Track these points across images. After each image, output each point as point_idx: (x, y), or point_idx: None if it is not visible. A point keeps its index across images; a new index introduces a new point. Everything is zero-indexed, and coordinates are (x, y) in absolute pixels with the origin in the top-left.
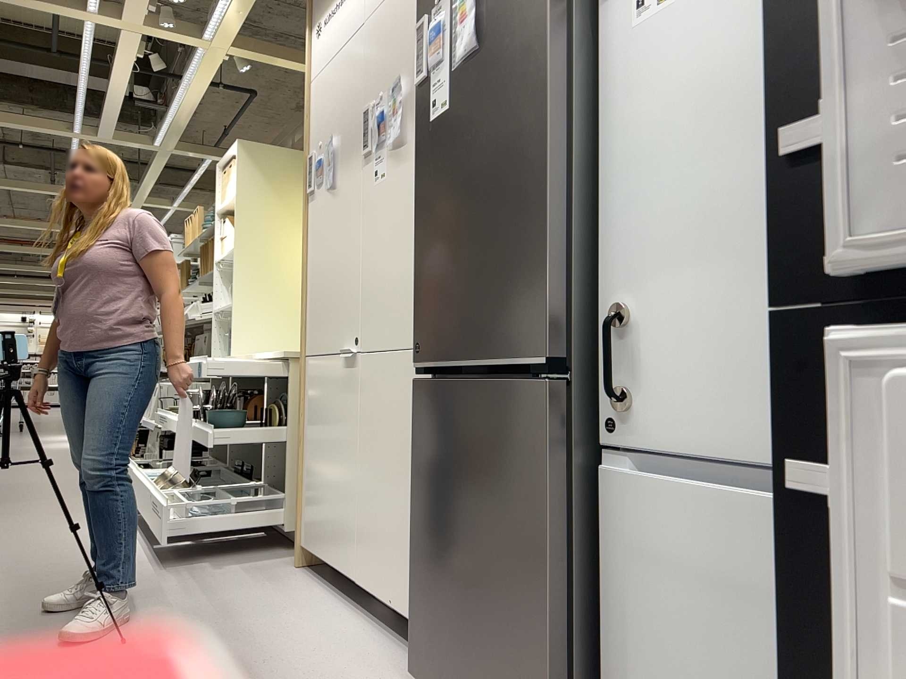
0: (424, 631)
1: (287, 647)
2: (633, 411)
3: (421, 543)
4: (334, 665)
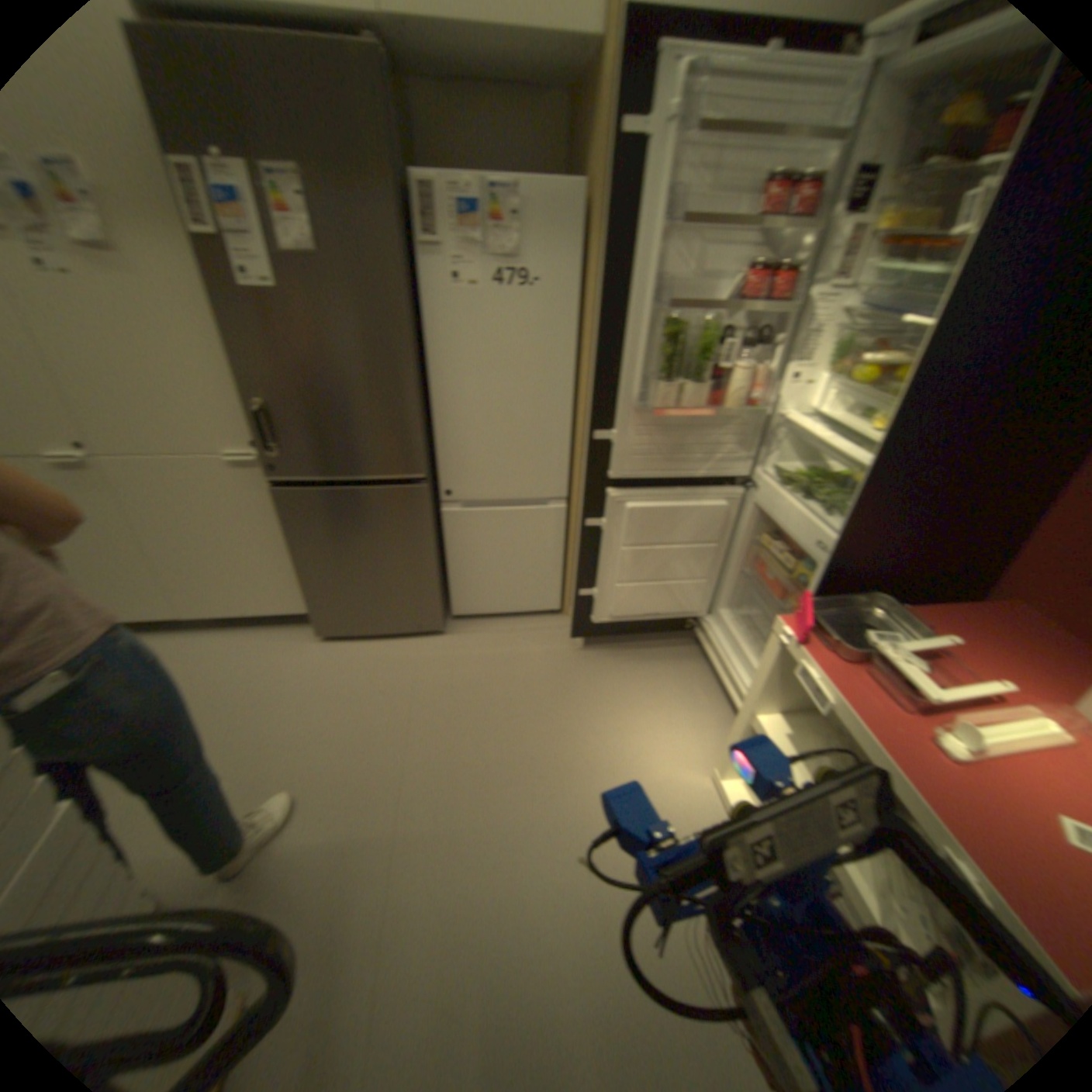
0: (312, 615)
1: (192, 684)
2: (455, 486)
3: (306, 577)
4: (247, 666)
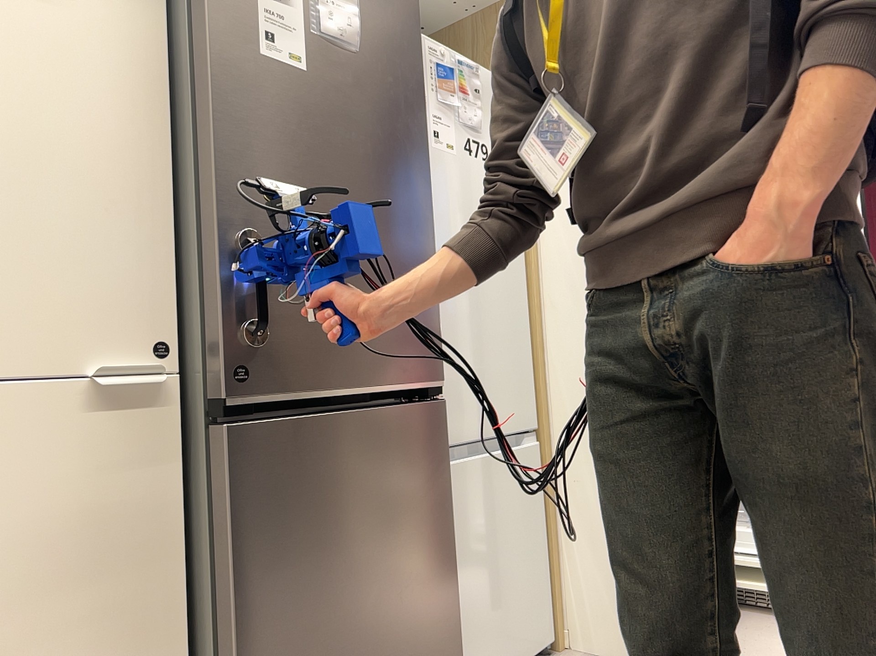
0: None
1: None
2: (445, 417)
3: None
4: None
